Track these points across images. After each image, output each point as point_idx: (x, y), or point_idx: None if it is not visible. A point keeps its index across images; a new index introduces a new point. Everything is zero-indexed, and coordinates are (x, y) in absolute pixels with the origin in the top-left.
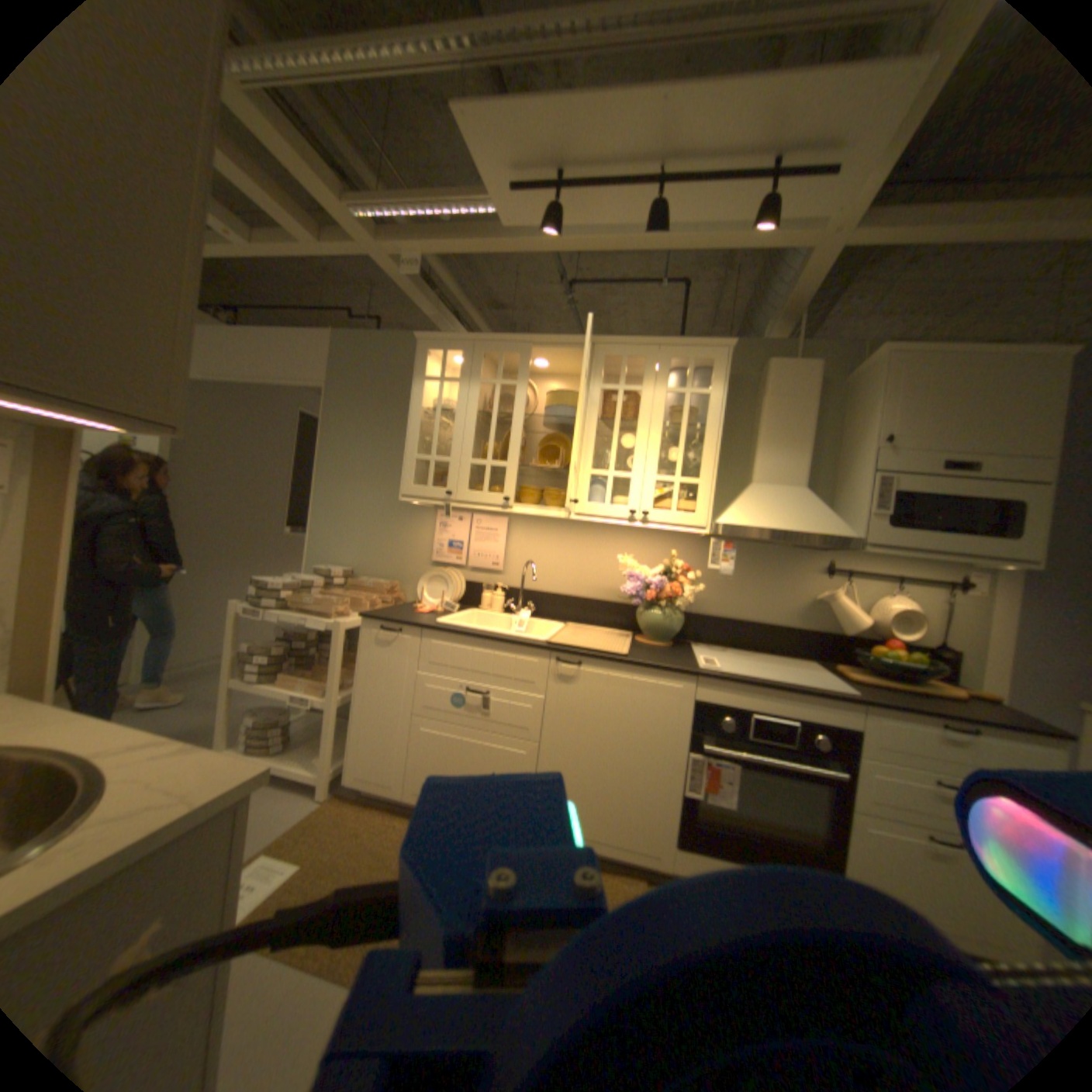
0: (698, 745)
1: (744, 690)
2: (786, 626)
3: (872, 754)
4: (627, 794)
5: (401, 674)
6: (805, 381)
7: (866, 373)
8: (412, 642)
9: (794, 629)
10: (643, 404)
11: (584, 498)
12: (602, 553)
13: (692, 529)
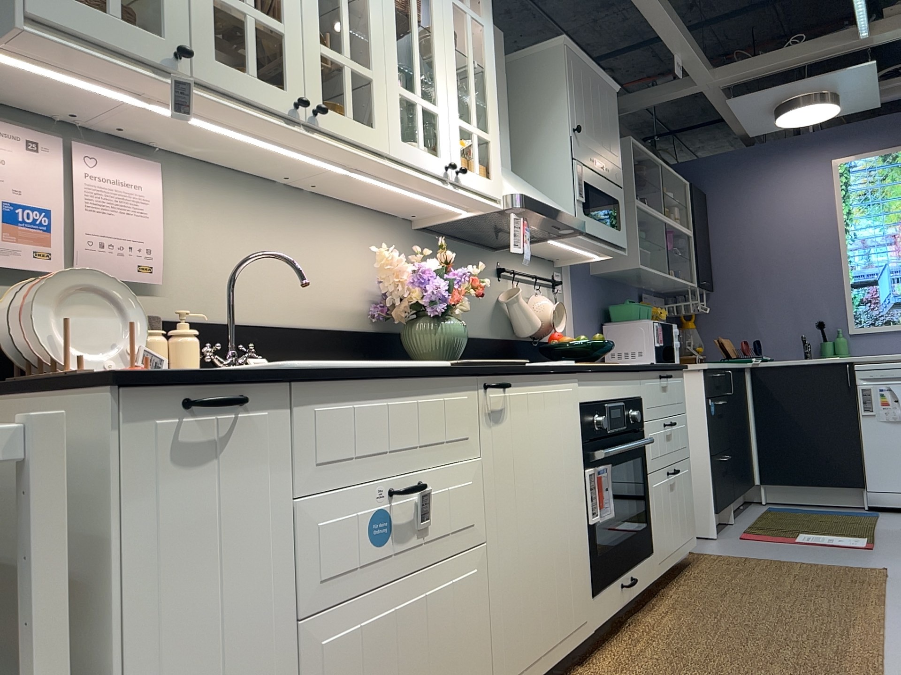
0: (588, 457)
1: (600, 378)
2: (486, 337)
3: (647, 414)
4: (560, 556)
5: (255, 523)
6: (499, 53)
7: (526, 63)
8: (269, 426)
9: (491, 339)
10: (437, 9)
11: (398, 132)
12: (320, 249)
13: (492, 201)
